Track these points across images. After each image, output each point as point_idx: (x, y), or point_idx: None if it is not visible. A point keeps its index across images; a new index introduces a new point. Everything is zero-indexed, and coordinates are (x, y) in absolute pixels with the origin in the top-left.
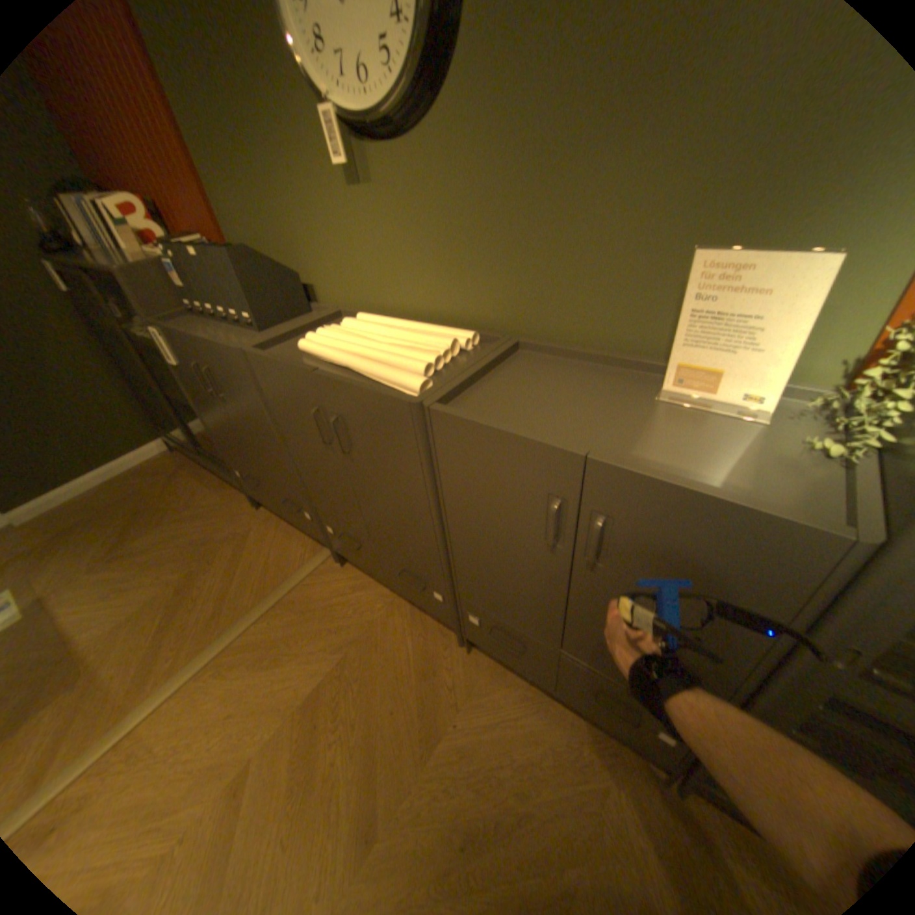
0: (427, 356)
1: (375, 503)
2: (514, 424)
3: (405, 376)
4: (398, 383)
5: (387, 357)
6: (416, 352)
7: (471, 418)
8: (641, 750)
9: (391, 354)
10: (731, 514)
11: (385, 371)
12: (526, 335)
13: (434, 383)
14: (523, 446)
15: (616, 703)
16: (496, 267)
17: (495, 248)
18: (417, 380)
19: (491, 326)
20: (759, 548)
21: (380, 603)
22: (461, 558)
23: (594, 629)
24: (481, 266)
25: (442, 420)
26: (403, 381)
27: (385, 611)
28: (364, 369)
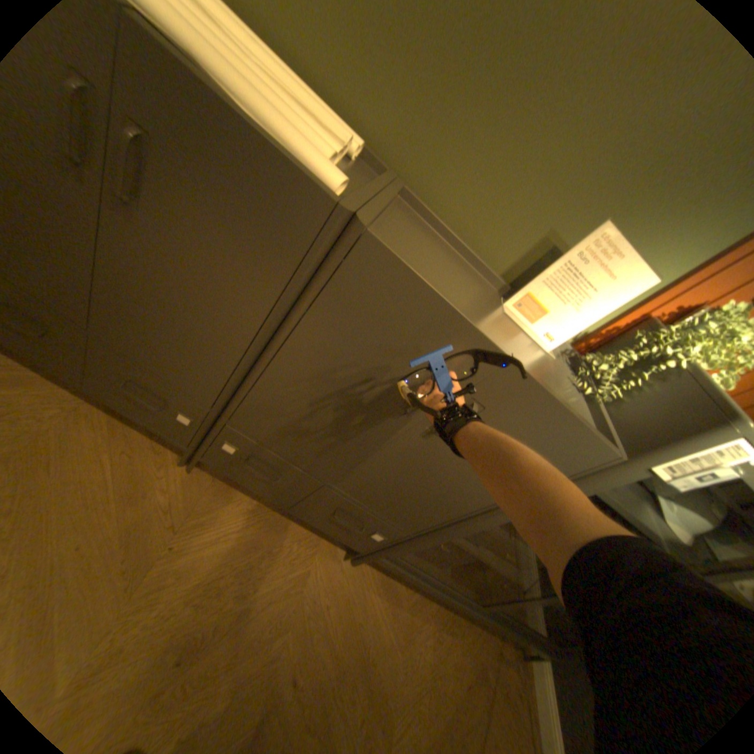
0: (329, 138)
1: (141, 292)
2: (451, 297)
3: (318, 153)
4: (304, 155)
5: (271, 95)
6: (312, 119)
7: (417, 270)
8: (346, 542)
9: (276, 94)
10: (575, 429)
11: (283, 122)
12: (408, 183)
13: (353, 189)
14: (459, 326)
15: (353, 517)
16: (426, 83)
17: (441, 60)
18: (337, 171)
19: (374, 145)
20: (569, 450)
21: (54, 409)
22: (265, 394)
23: (383, 473)
24: (410, 65)
25: (378, 252)
26: (314, 158)
27: (65, 419)
28: (237, 87)
